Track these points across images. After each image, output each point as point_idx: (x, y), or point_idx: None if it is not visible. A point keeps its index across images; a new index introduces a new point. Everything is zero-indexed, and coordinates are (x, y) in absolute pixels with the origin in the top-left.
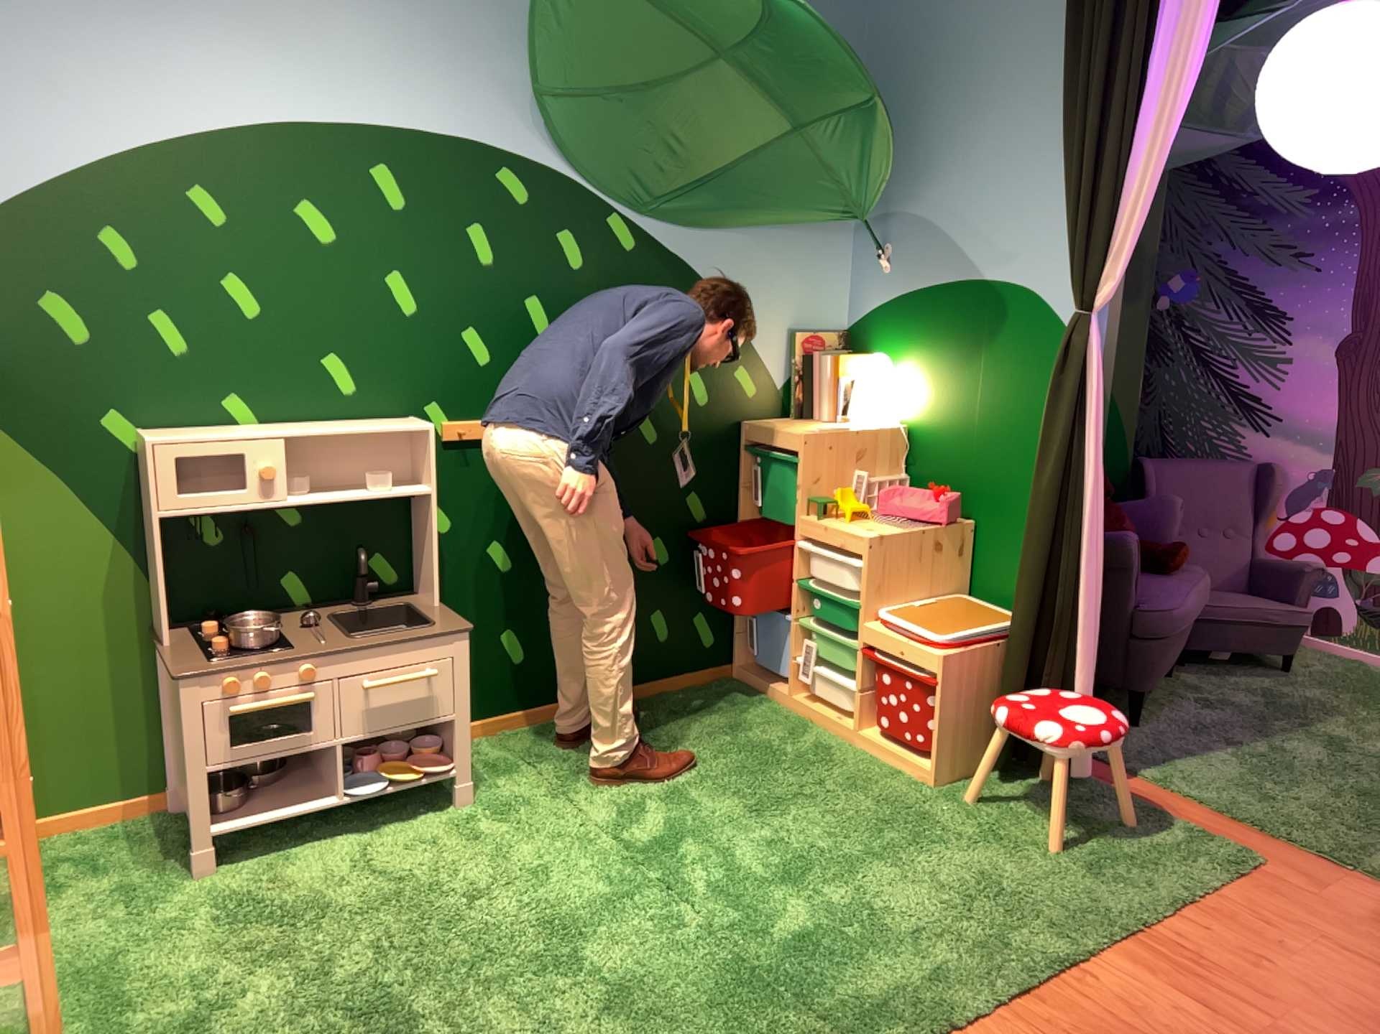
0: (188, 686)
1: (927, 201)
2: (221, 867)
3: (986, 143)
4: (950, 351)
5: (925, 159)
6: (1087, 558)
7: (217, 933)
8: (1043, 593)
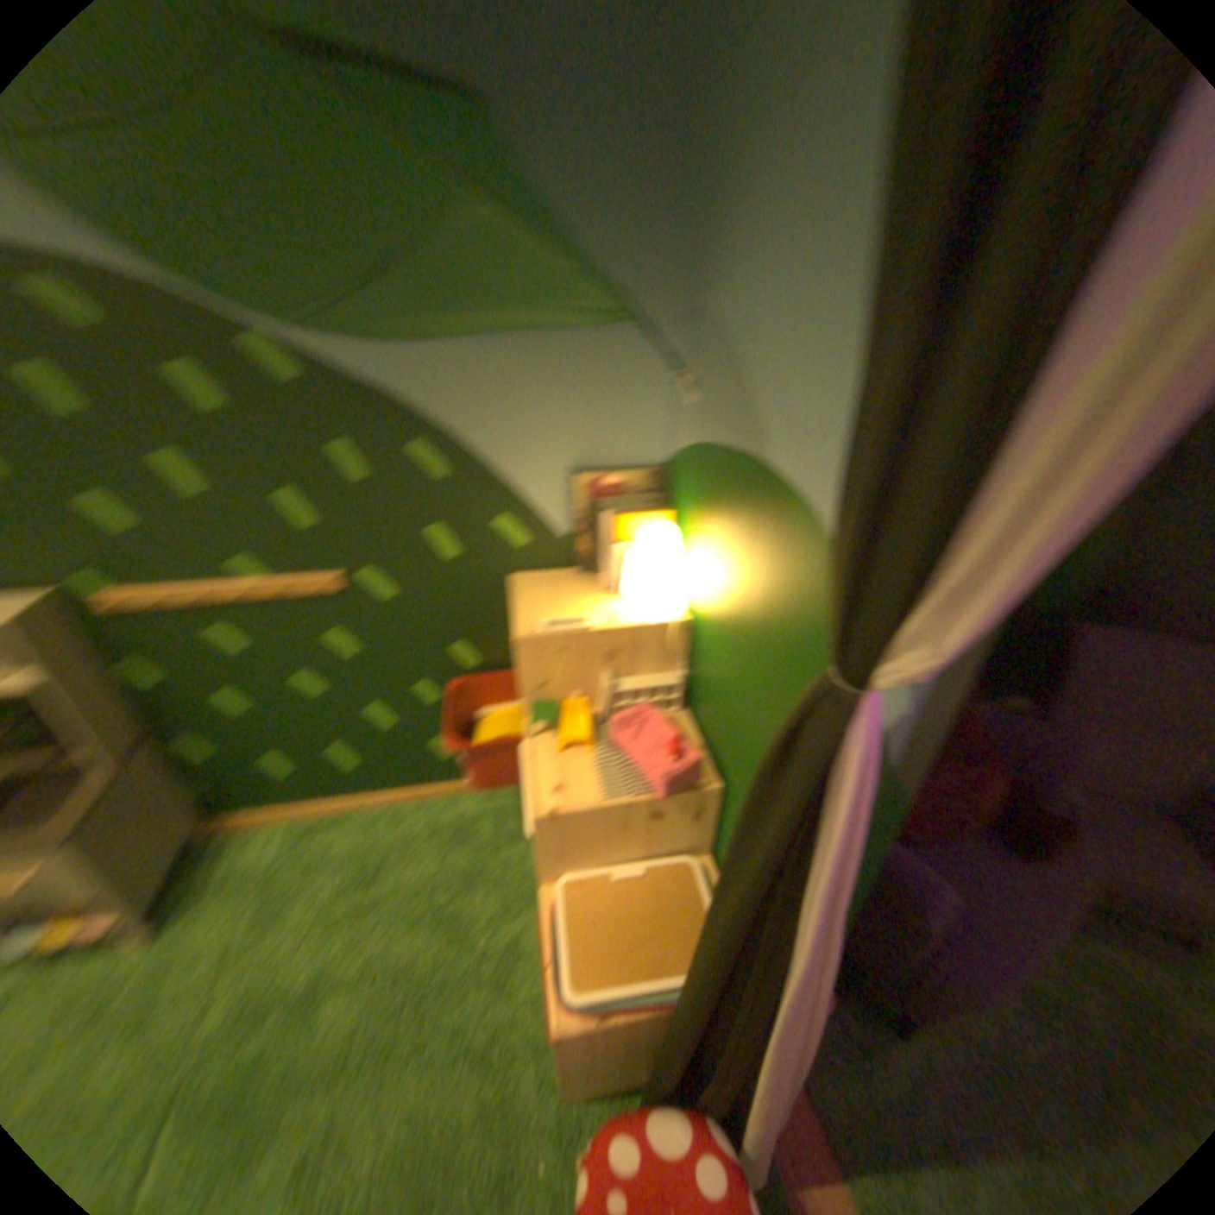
0: None
1: (729, 294)
2: None
3: (808, 165)
4: (727, 556)
5: (732, 206)
6: (781, 1048)
7: None
8: (698, 1050)
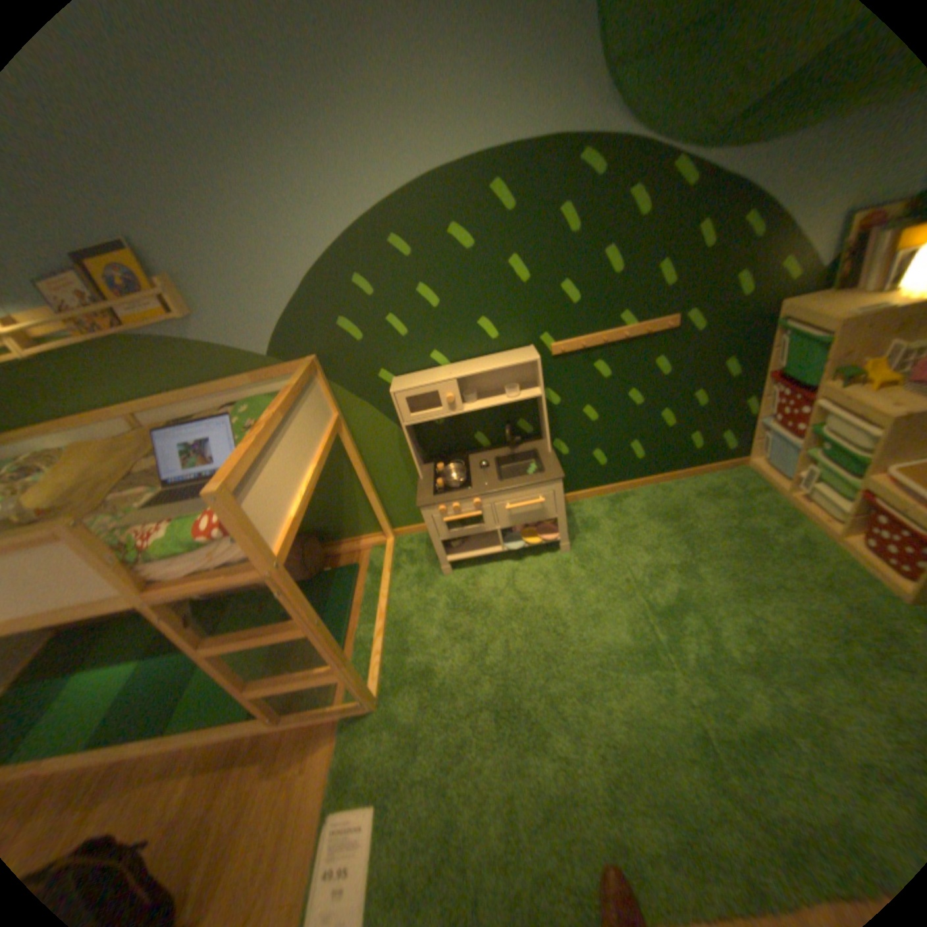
0: (423, 510)
1: None
2: (454, 571)
3: None
4: None
5: None
6: None
7: (445, 614)
8: None
